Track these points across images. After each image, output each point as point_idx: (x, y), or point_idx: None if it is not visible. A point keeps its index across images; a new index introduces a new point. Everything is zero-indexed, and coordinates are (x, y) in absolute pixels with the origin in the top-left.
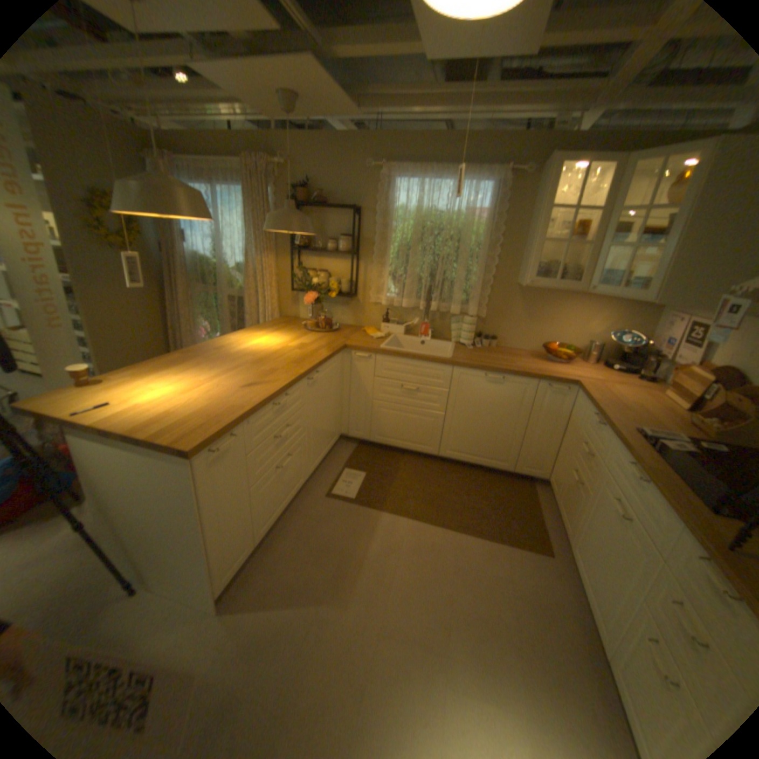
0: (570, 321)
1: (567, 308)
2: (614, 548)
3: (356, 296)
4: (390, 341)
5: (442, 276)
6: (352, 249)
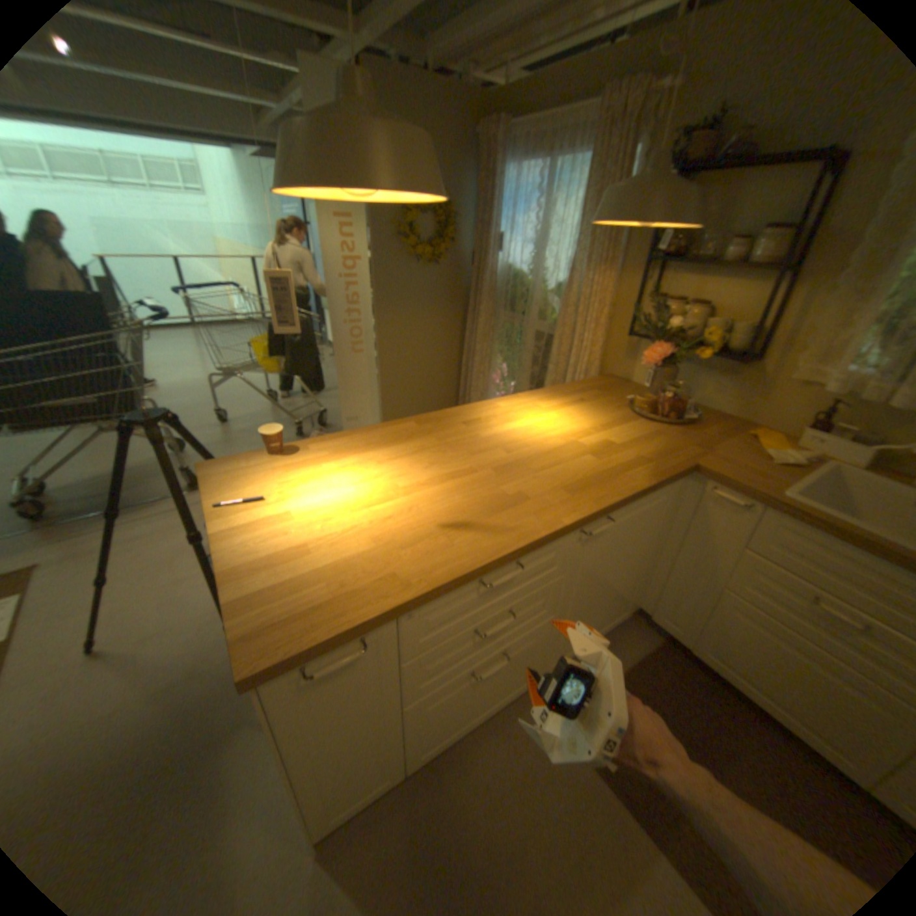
0: None
1: None
2: None
3: (762, 357)
4: (821, 478)
5: None
6: (789, 255)
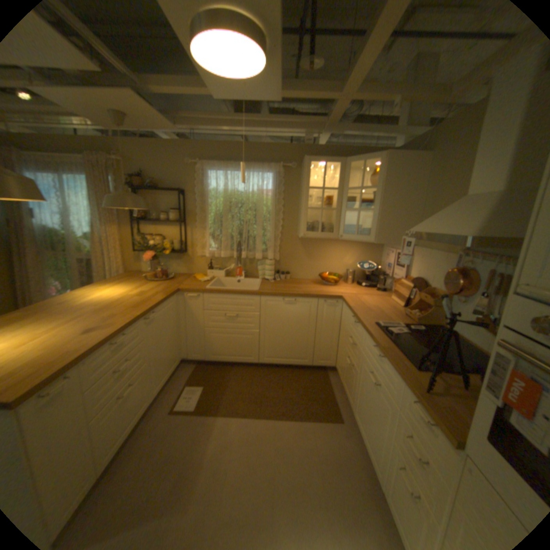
0: (333, 257)
1: (330, 249)
2: (375, 407)
3: (187, 251)
4: (215, 282)
5: (248, 234)
6: (181, 218)
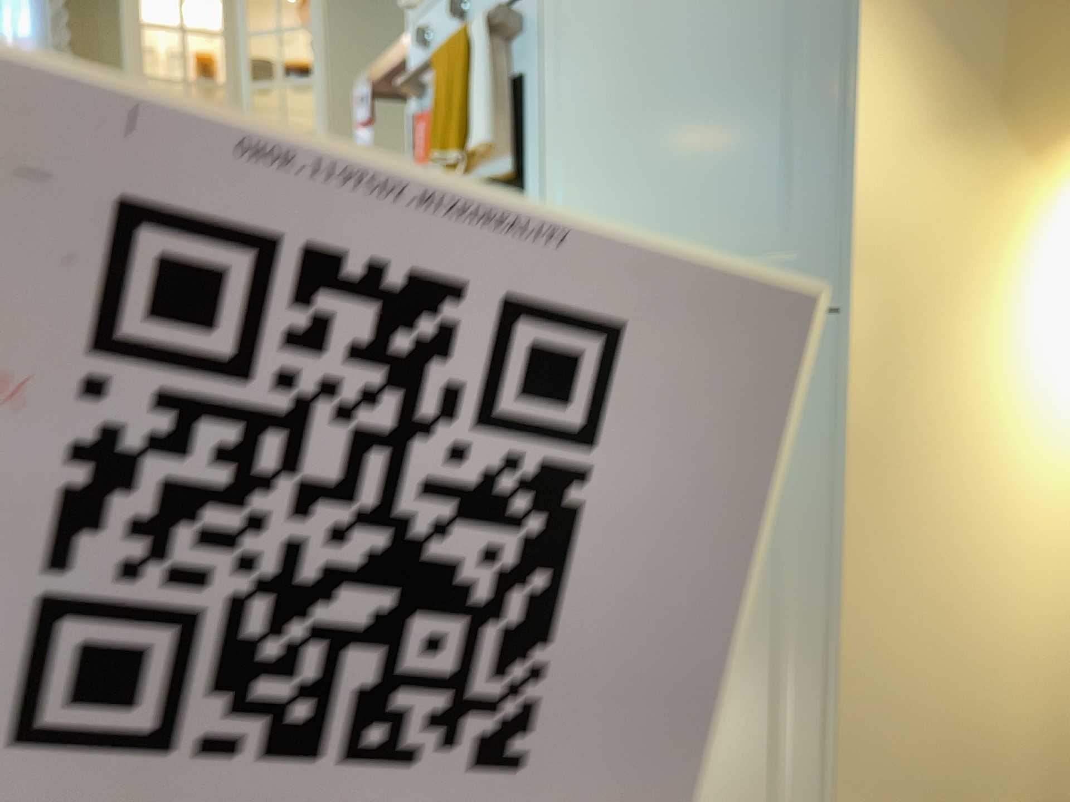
0: None
1: None
2: None
3: None
4: None
5: None
6: None
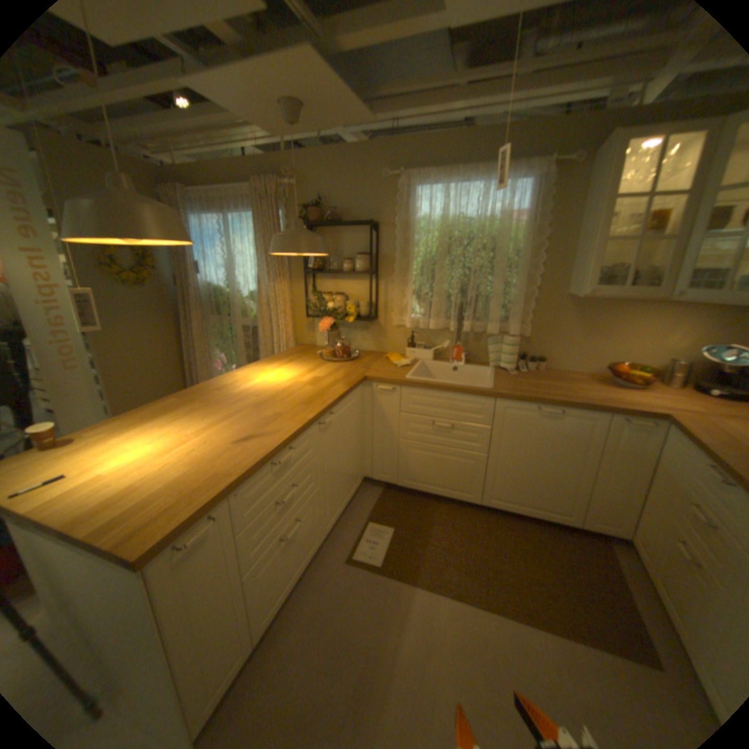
0: (642, 335)
1: (638, 319)
2: None
3: (377, 318)
4: (418, 368)
5: (476, 291)
6: (371, 267)
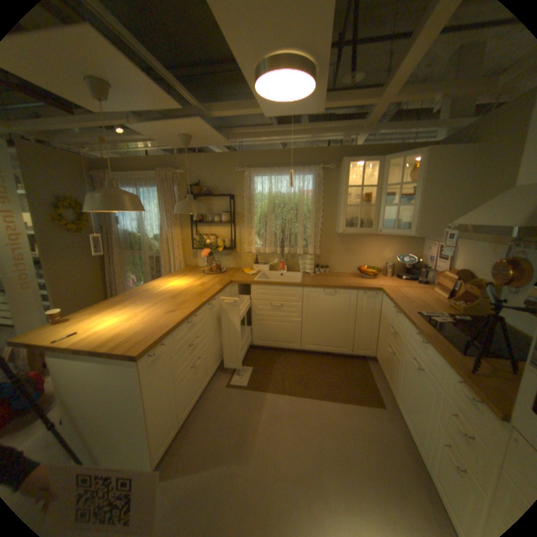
0: (371, 252)
1: (368, 244)
2: (418, 391)
3: (235, 248)
4: (260, 275)
5: (289, 232)
6: (231, 220)
